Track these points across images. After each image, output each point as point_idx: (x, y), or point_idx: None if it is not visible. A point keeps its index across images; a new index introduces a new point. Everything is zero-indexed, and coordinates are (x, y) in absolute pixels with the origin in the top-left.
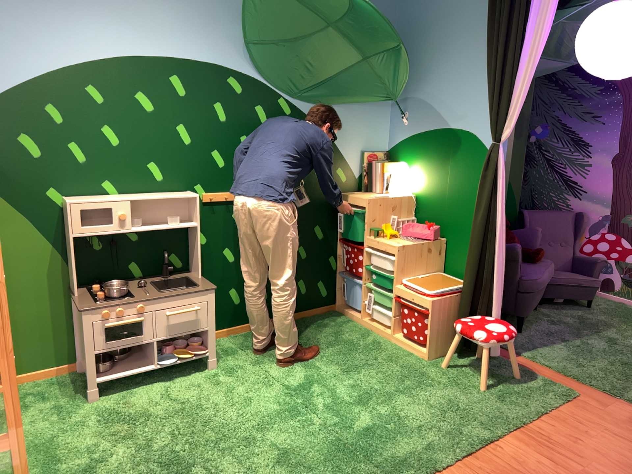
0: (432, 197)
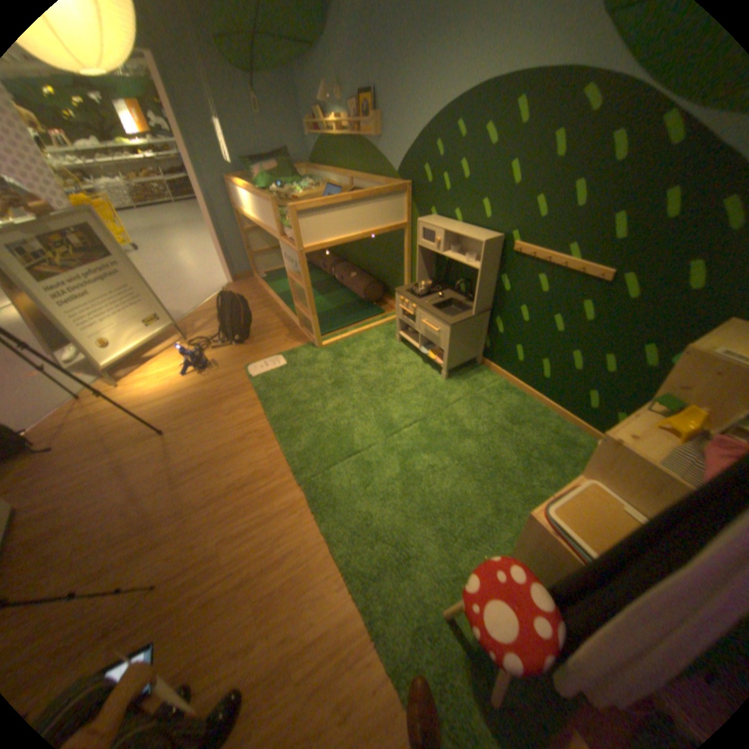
0: None
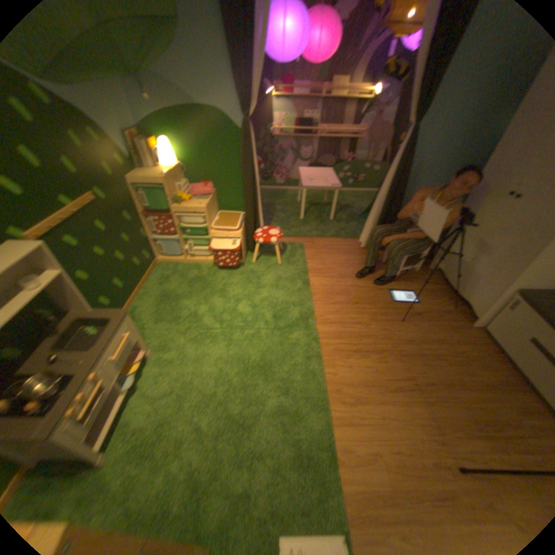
0: (195, 162)
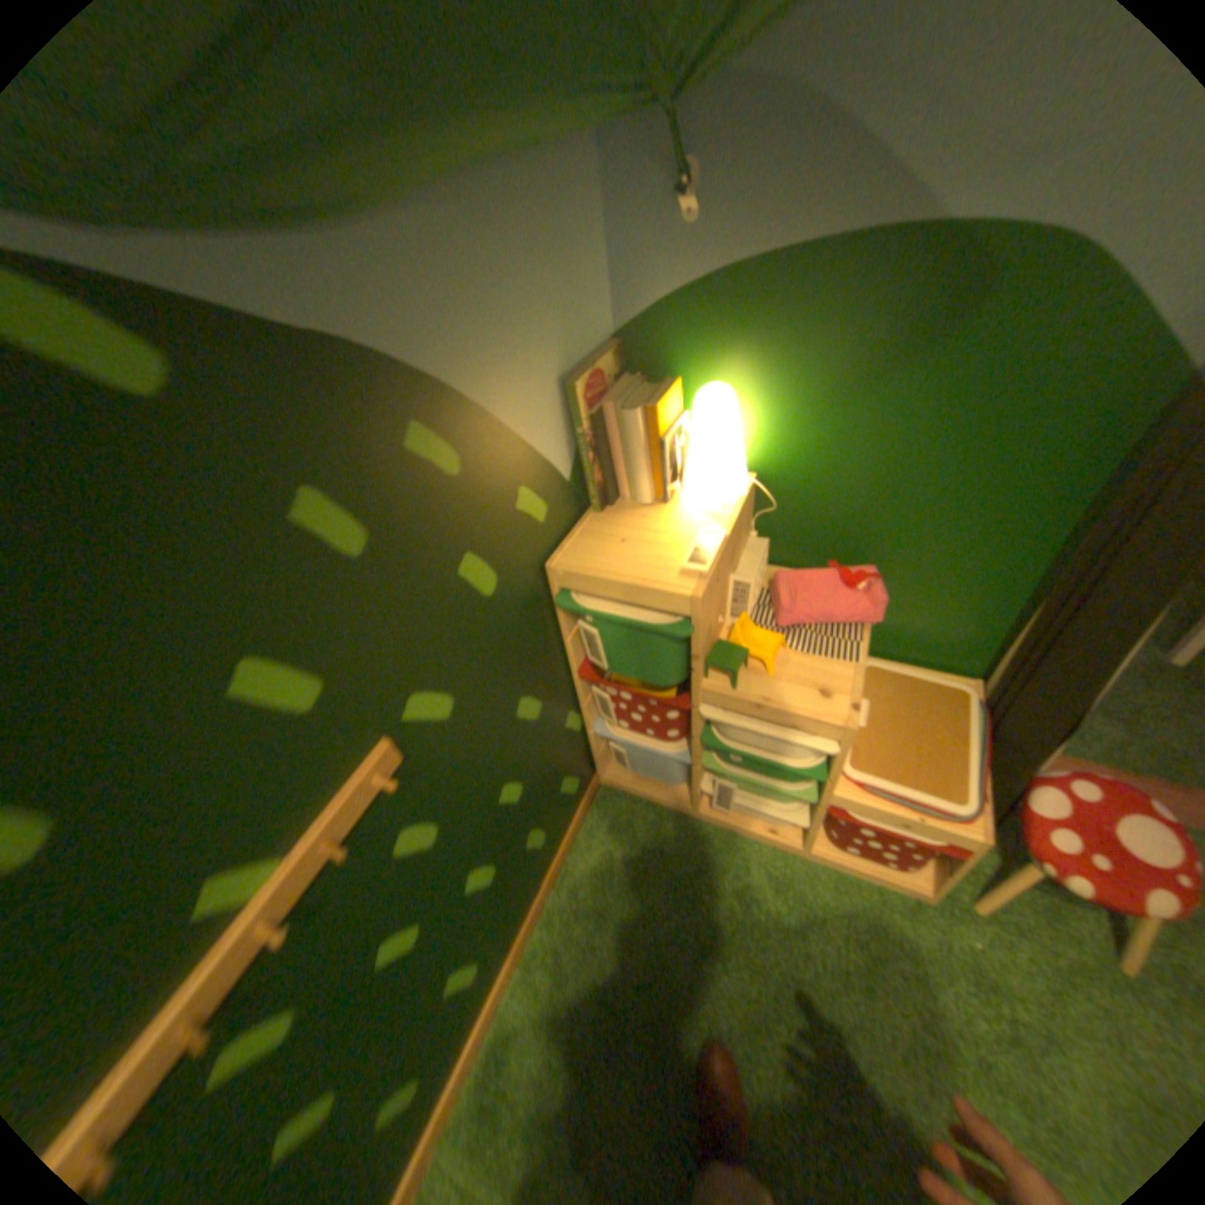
0: (821, 478)
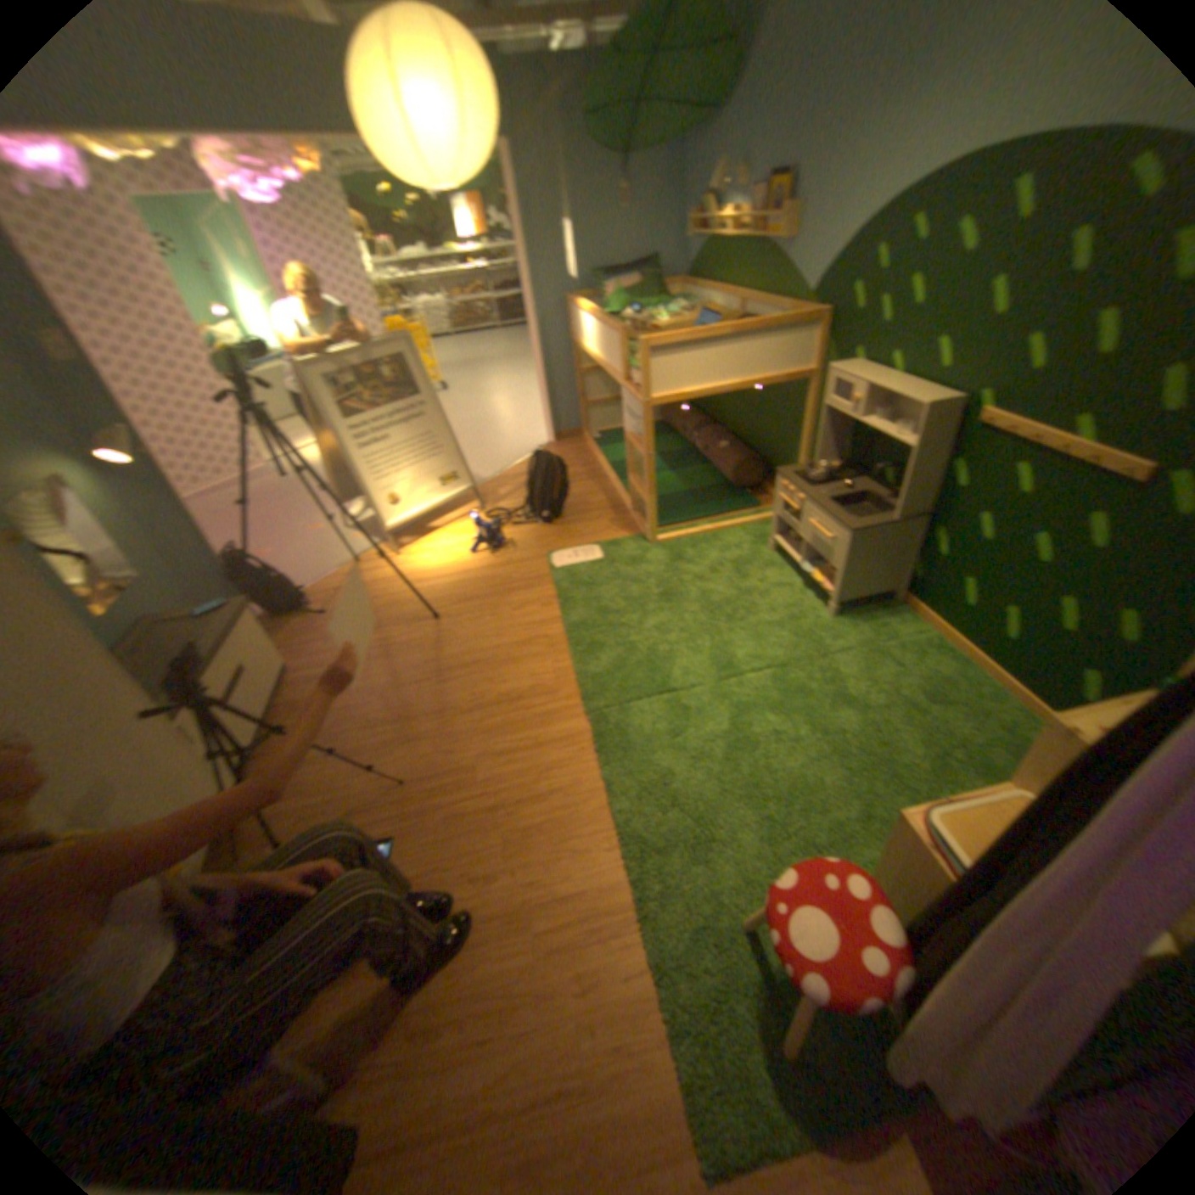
0: None
